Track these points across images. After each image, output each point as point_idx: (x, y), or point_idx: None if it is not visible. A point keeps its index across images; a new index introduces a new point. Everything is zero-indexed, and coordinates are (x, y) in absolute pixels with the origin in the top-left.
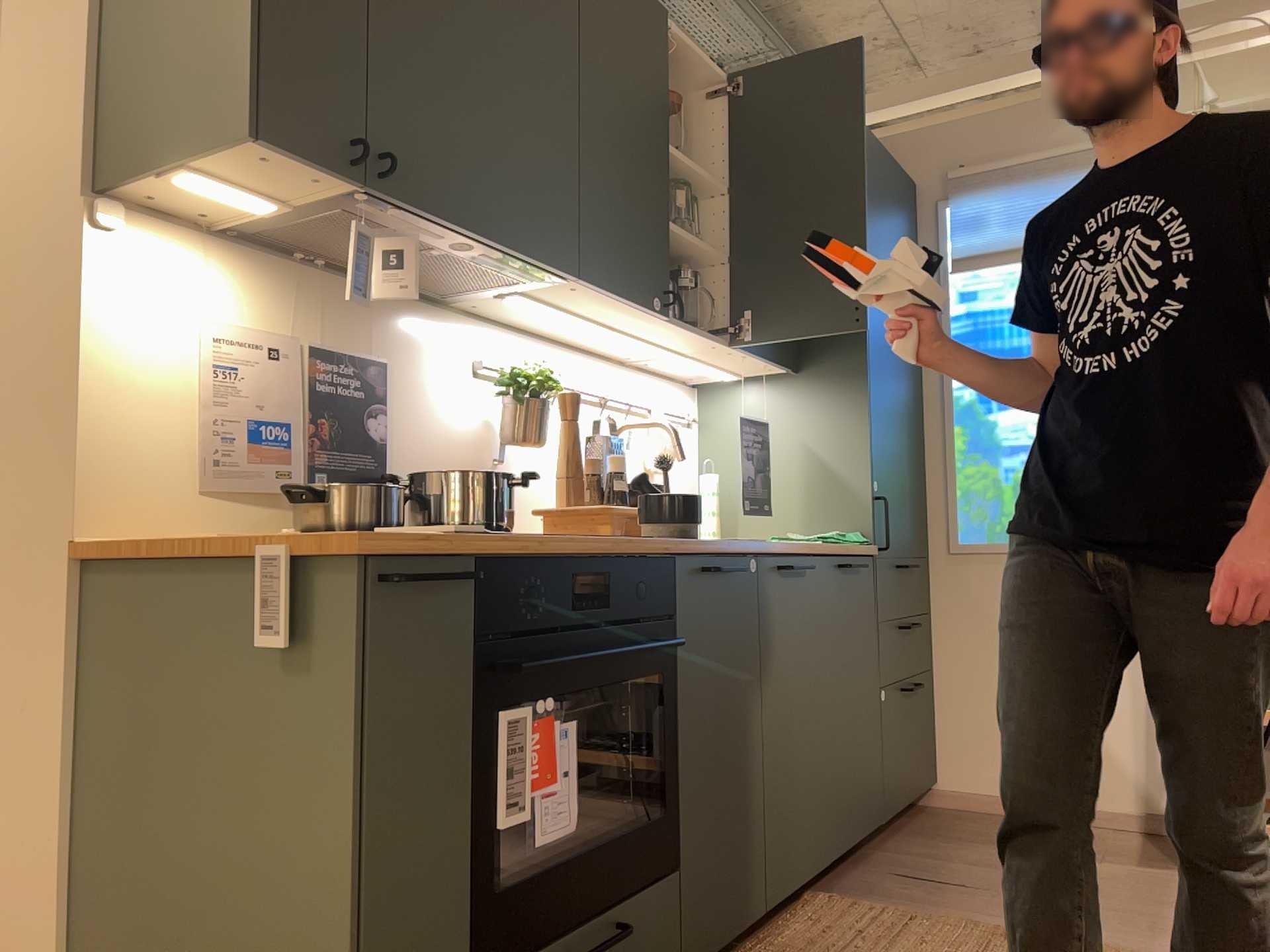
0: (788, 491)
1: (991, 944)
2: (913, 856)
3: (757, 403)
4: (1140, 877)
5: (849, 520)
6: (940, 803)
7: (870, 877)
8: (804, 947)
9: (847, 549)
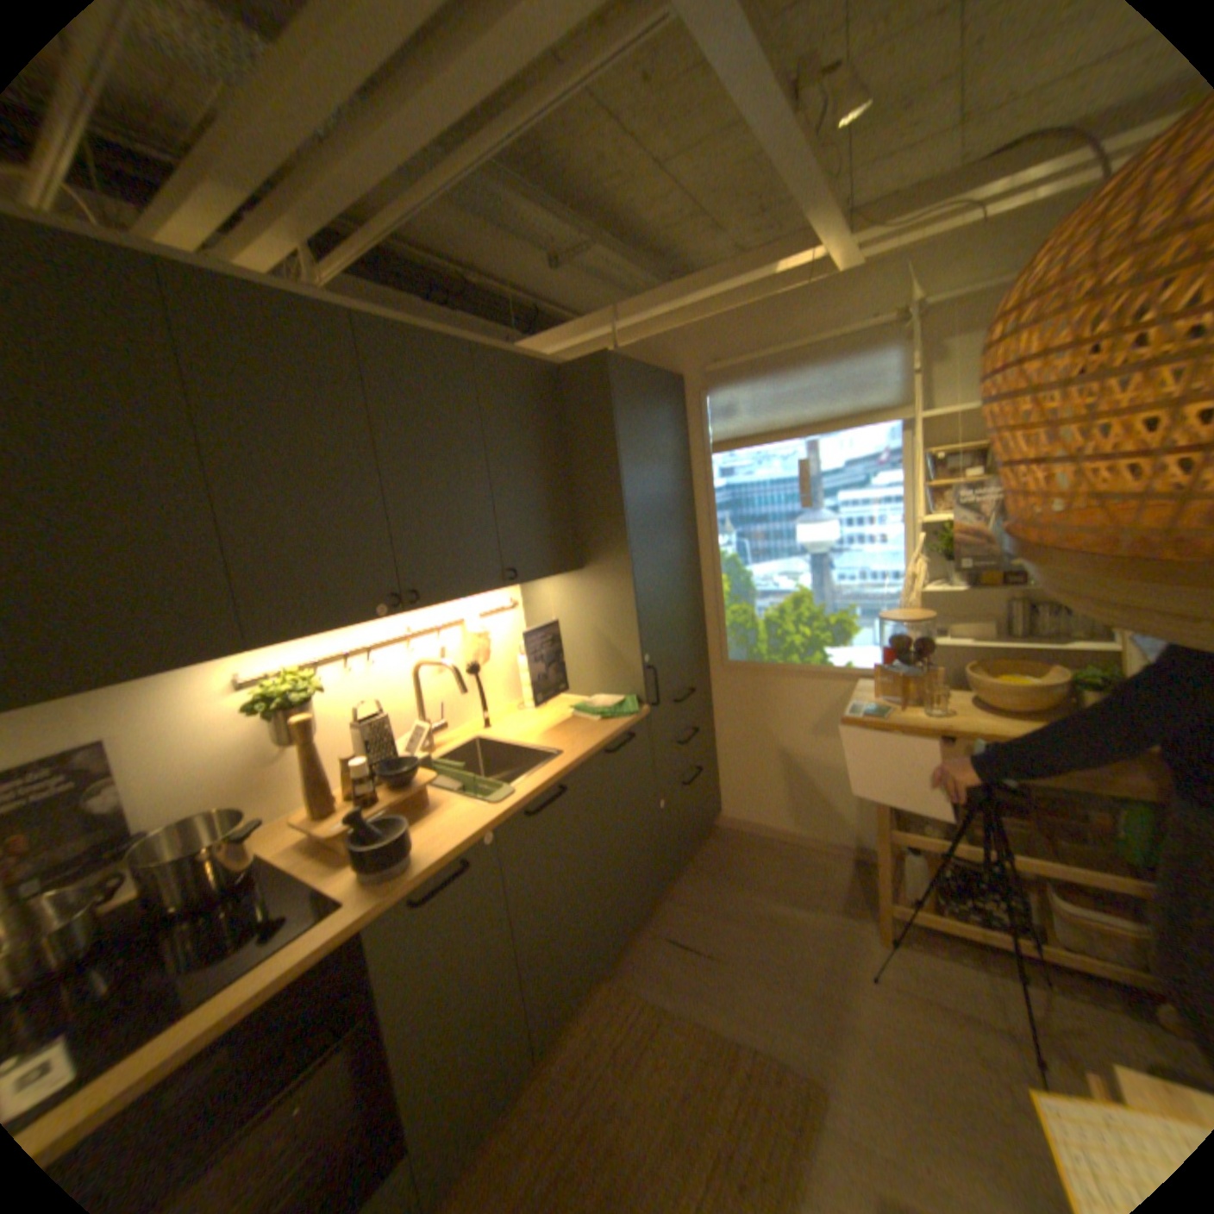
0: (584, 659)
1: (705, 1071)
2: (686, 910)
3: (557, 591)
4: (840, 937)
5: (627, 685)
6: (723, 827)
7: (648, 947)
8: (566, 1083)
9: (615, 729)
